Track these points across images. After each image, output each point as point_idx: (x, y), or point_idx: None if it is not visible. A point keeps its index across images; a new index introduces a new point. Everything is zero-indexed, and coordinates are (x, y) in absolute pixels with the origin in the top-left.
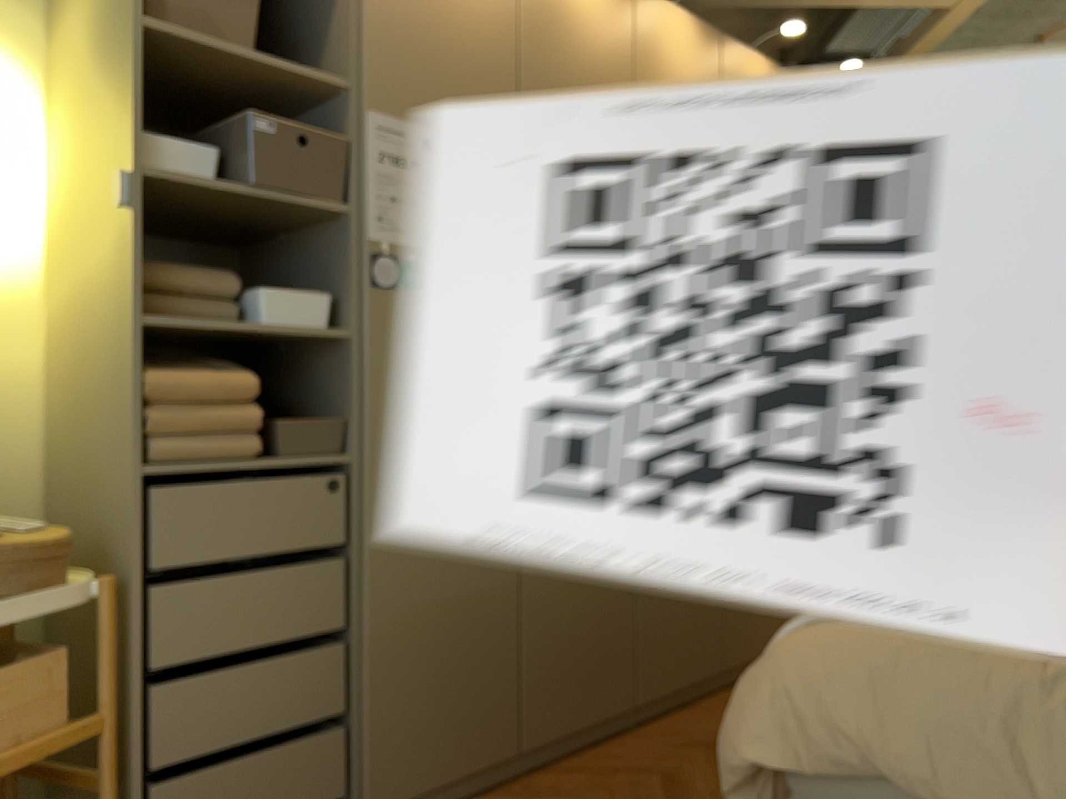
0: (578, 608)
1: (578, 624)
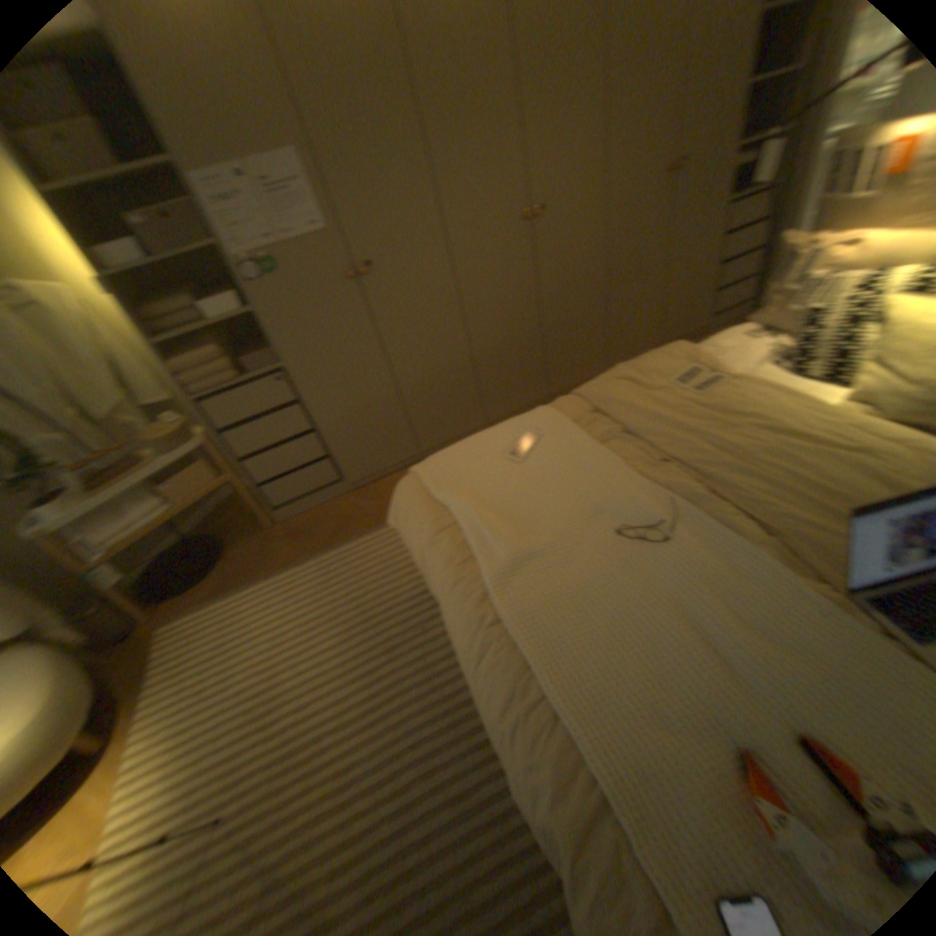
0: (441, 390)
1: (443, 397)
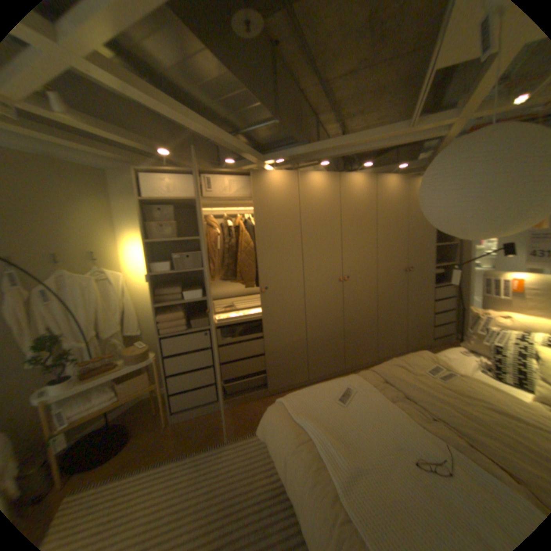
0: (288, 355)
1: (288, 360)
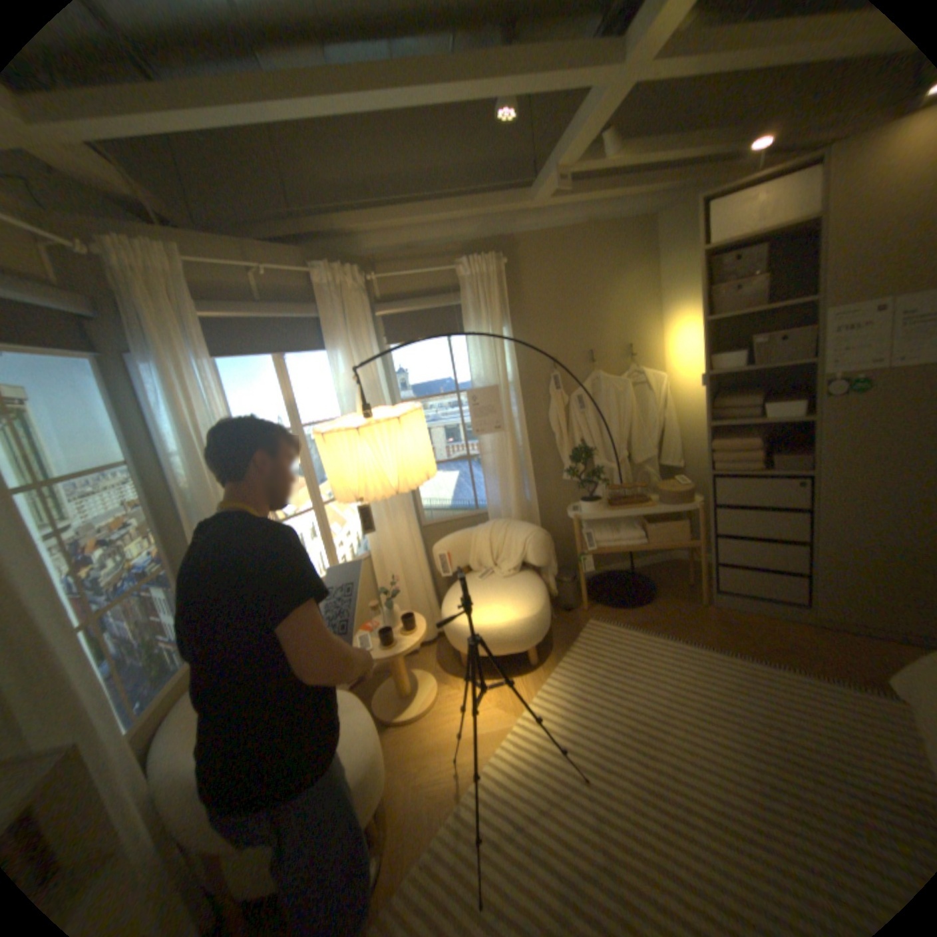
0: None
1: None
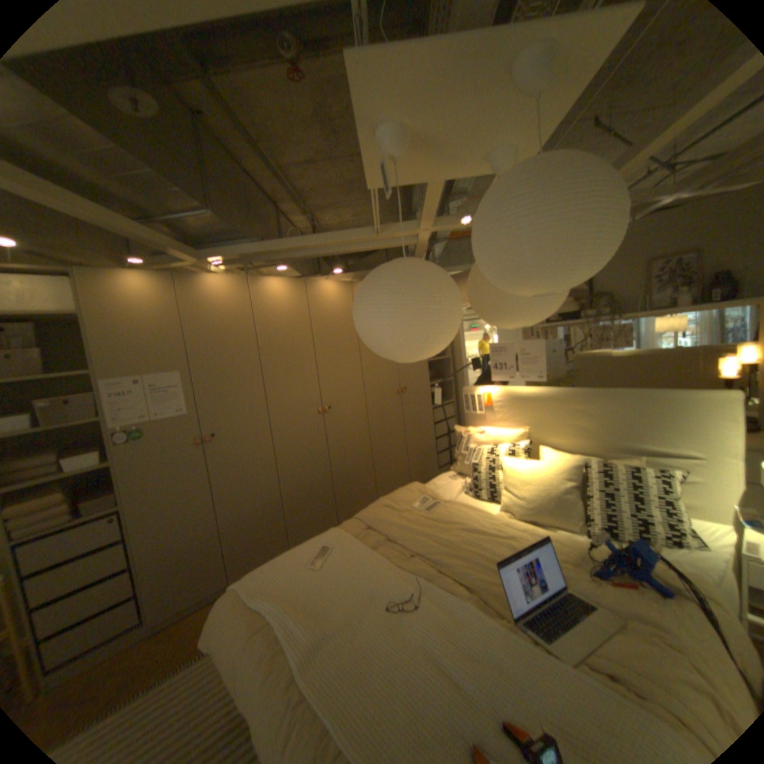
0: (256, 525)
1: (257, 531)
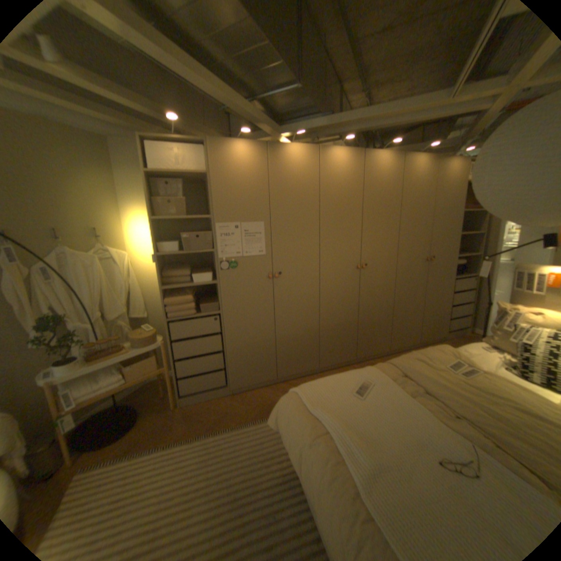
0: (299, 343)
1: (299, 347)
